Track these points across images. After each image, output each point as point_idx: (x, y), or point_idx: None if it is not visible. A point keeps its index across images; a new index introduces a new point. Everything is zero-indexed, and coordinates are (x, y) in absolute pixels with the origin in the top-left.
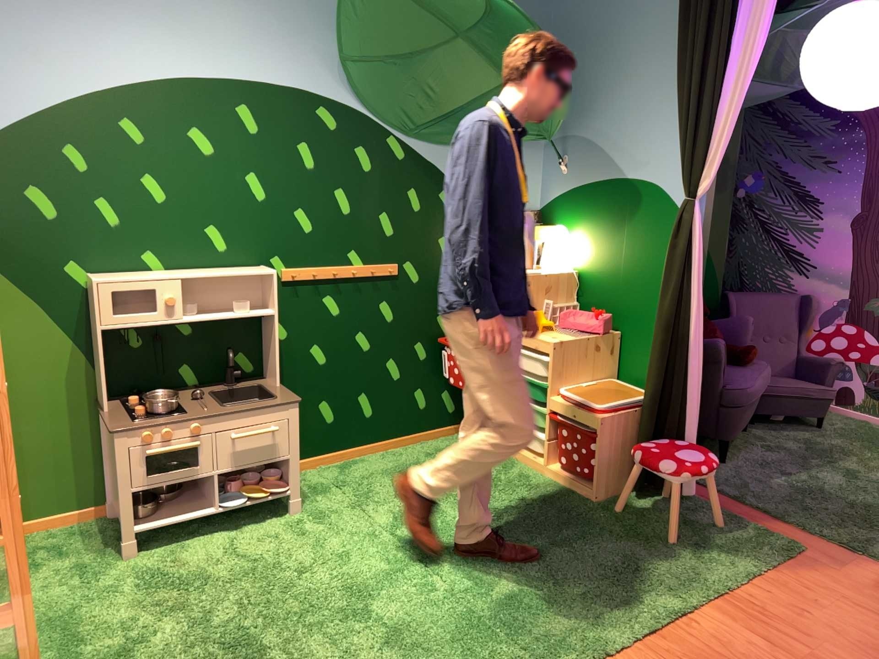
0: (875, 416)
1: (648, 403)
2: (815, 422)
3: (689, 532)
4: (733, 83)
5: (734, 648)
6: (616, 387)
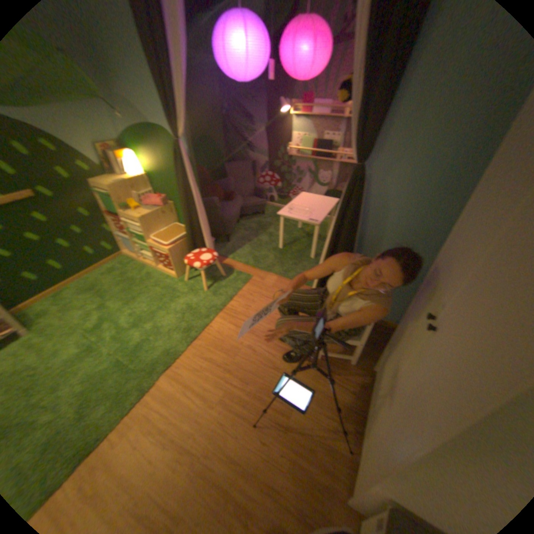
0: (281, 205)
1: (186, 237)
2: (262, 212)
3: (211, 283)
4: (177, 68)
5: (222, 334)
6: (175, 228)
